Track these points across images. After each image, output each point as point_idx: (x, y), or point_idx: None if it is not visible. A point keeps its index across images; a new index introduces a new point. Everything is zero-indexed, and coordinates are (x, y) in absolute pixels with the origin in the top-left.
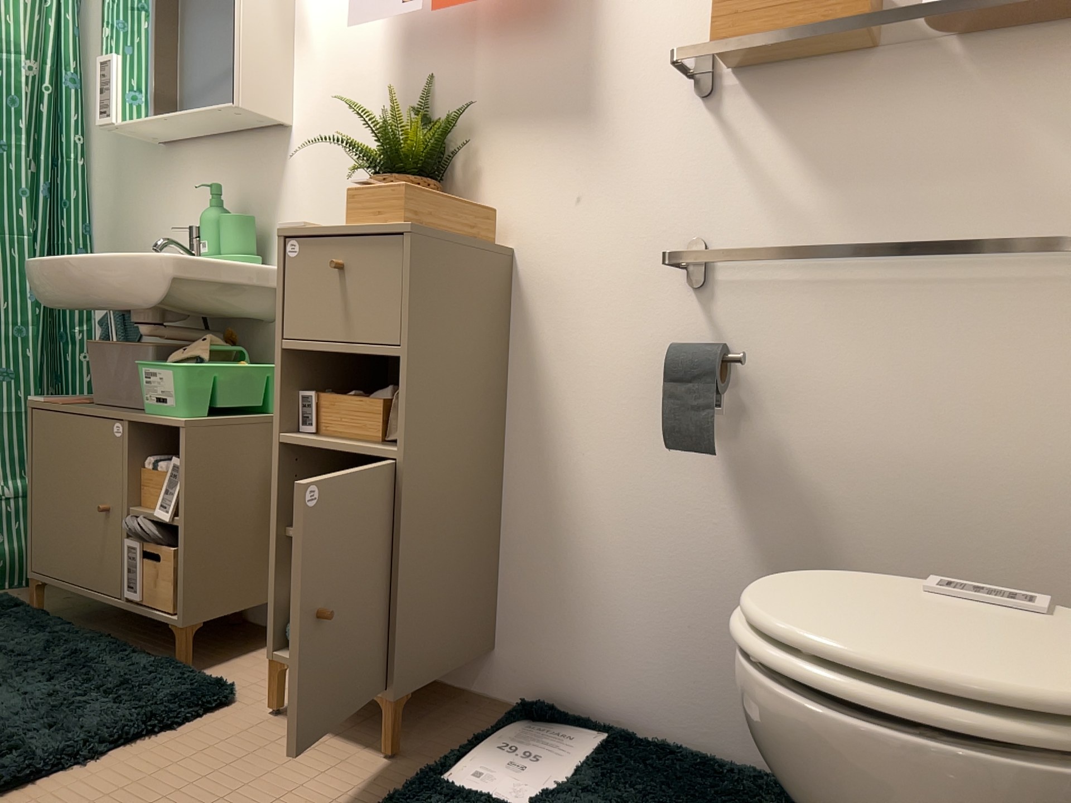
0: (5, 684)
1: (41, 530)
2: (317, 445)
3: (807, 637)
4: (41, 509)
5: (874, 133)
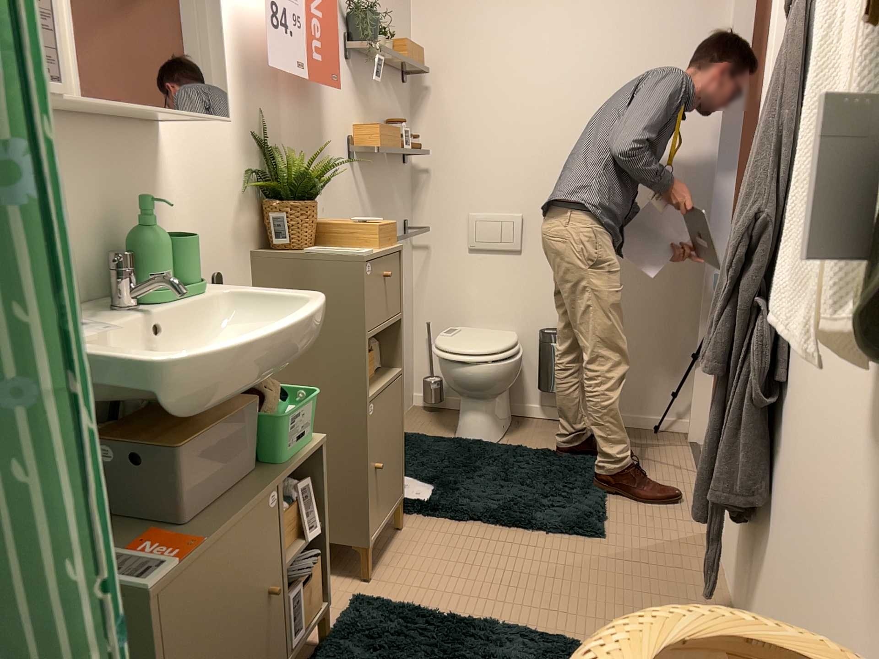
0: None
1: None
2: (383, 388)
3: (502, 349)
4: None
5: (380, 191)
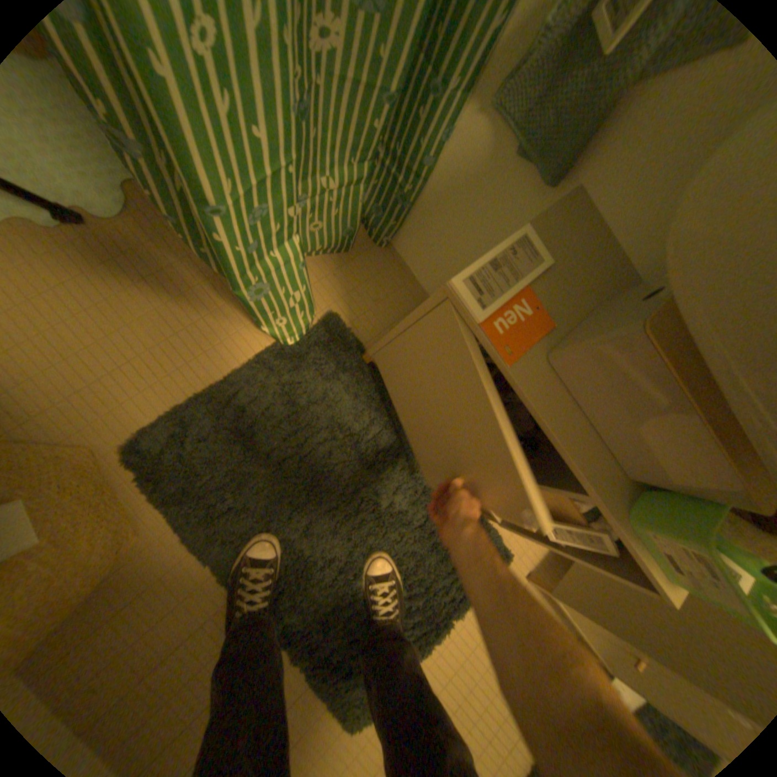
0: (384, 536)
1: (398, 360)
2: None
3: None
4: (406, 355)
5: None
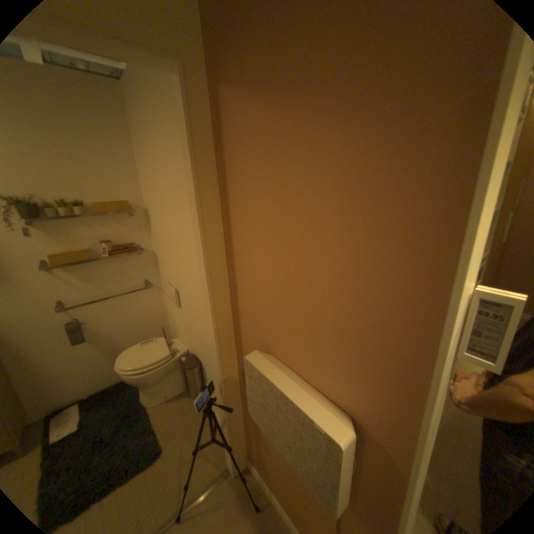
0: None
1: None
2: None
3: (133, 368)
4: None
5: (97, 273)
